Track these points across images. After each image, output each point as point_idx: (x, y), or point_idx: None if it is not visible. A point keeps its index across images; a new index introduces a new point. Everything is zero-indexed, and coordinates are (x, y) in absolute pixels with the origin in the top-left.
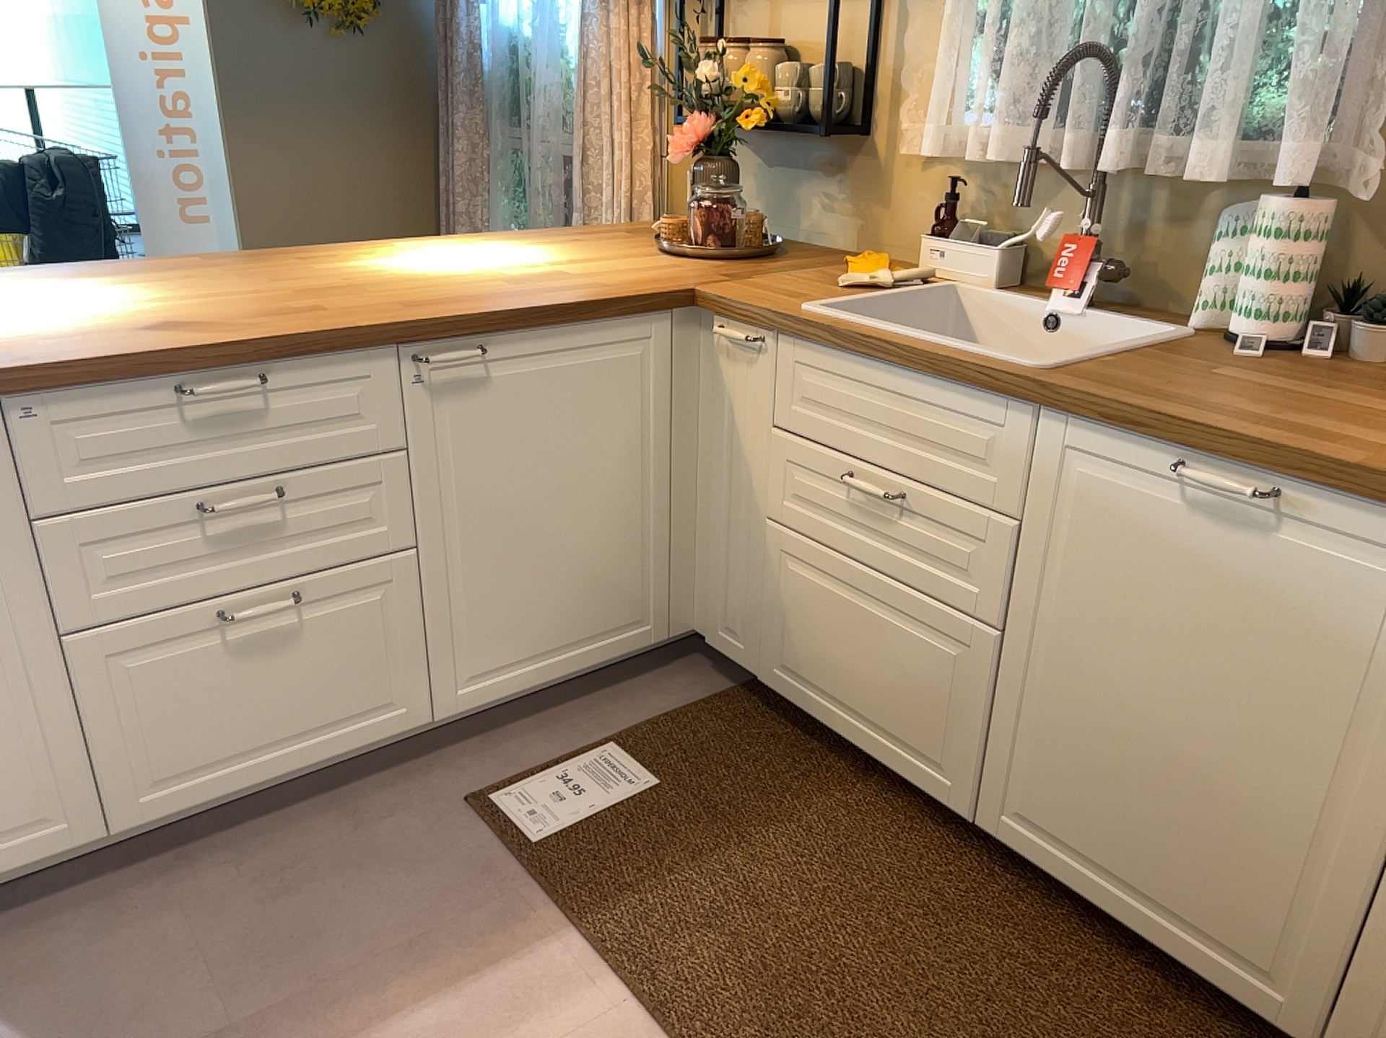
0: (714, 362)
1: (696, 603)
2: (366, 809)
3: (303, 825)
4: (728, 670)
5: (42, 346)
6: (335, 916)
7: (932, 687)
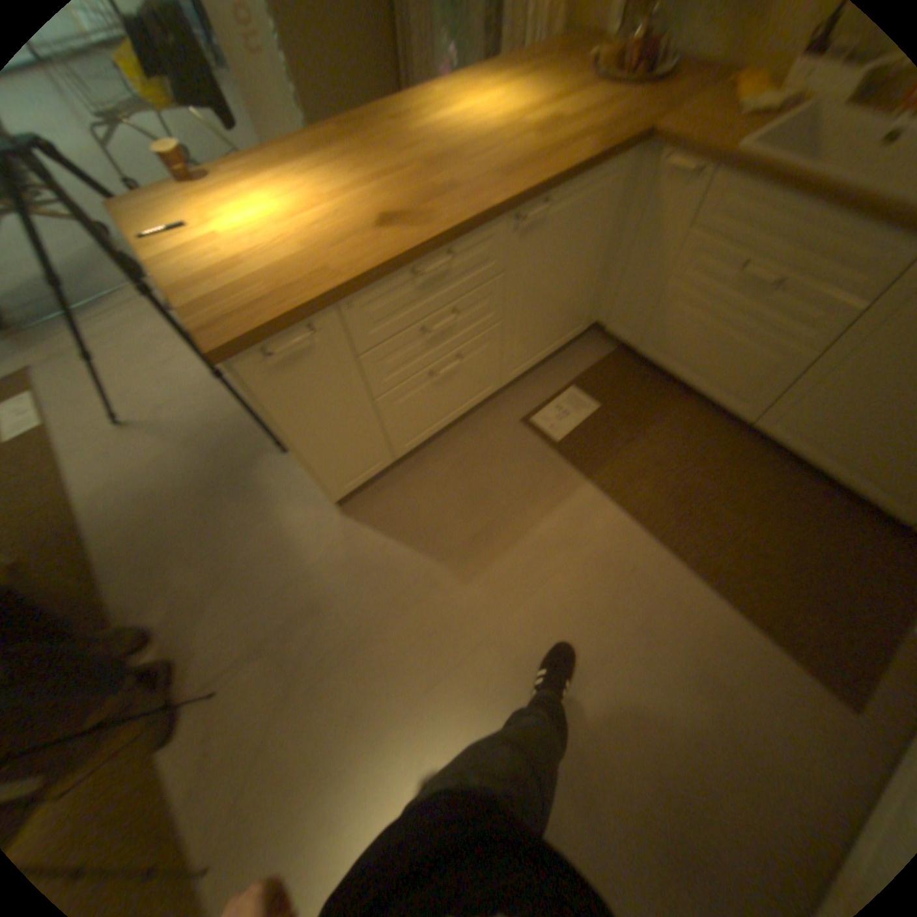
0: (650, 179)
1: (601, 311)
2: (479, 431)
3: (457, 441)
4: (608, 339)
5: (330, 256)
6: (490, 484)
7: (755, 372)
